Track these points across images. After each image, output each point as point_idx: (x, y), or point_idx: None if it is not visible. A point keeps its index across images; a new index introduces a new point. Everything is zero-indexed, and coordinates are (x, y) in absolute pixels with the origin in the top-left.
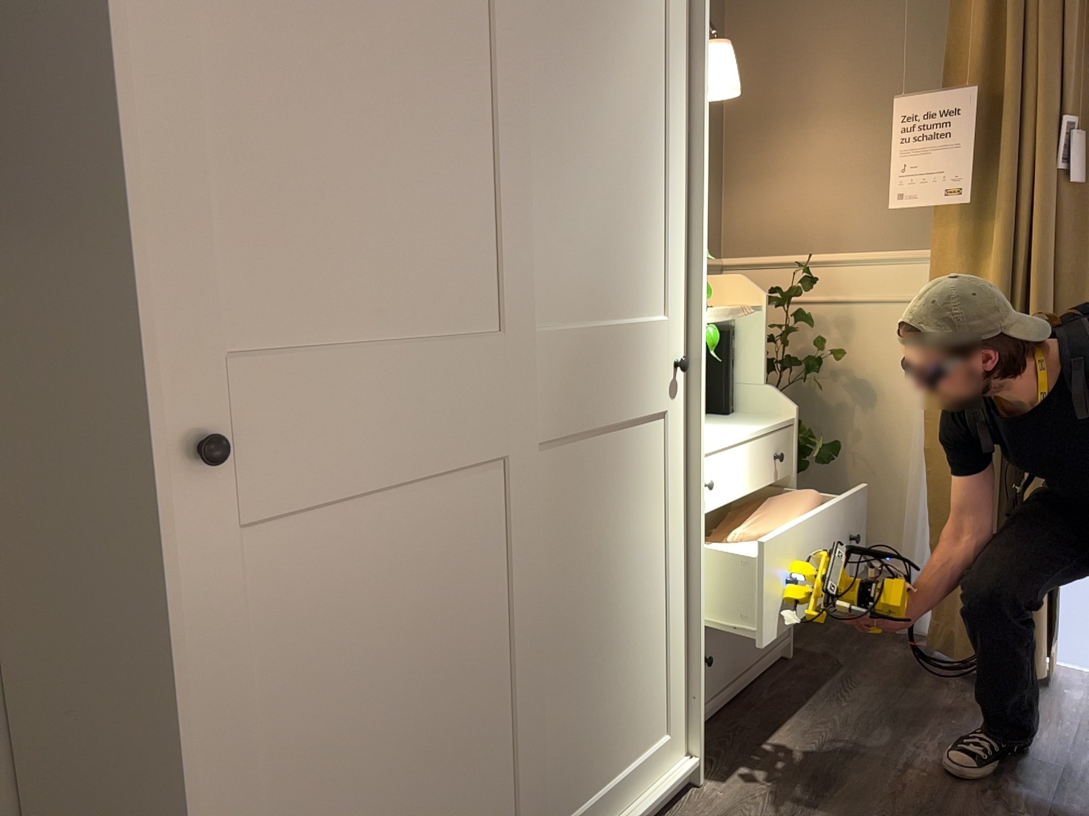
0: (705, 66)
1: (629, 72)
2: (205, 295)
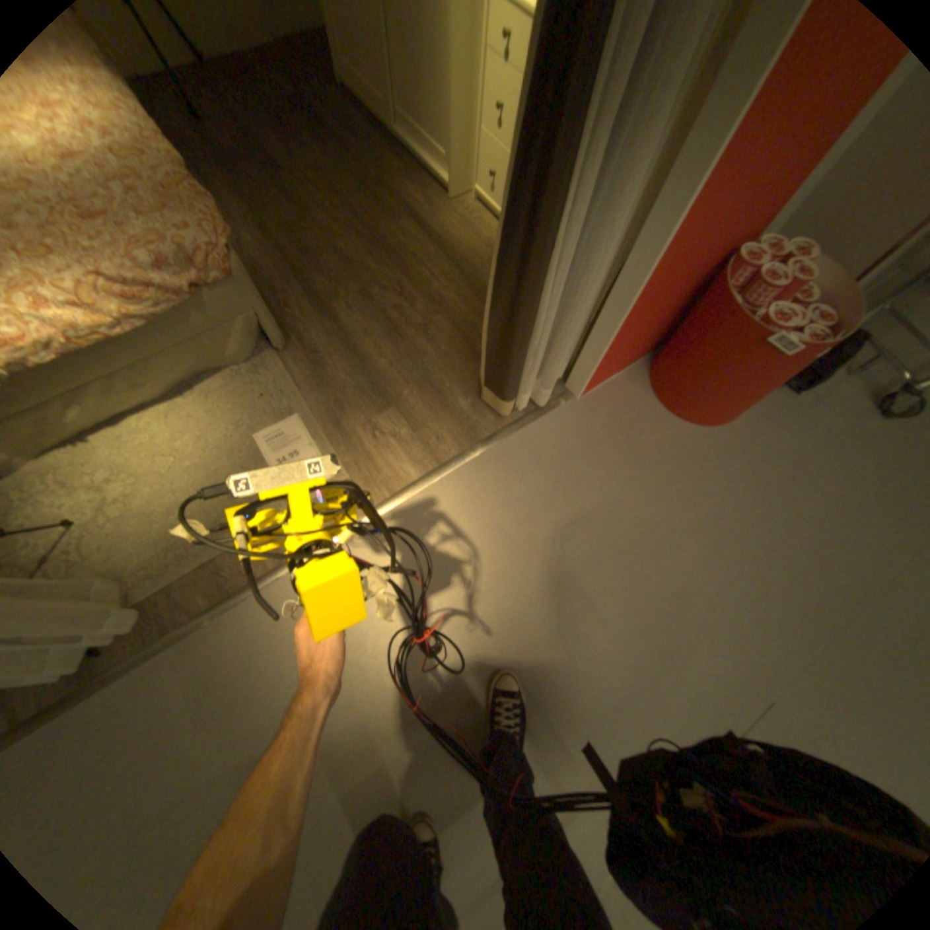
0: None
1: None
2: None
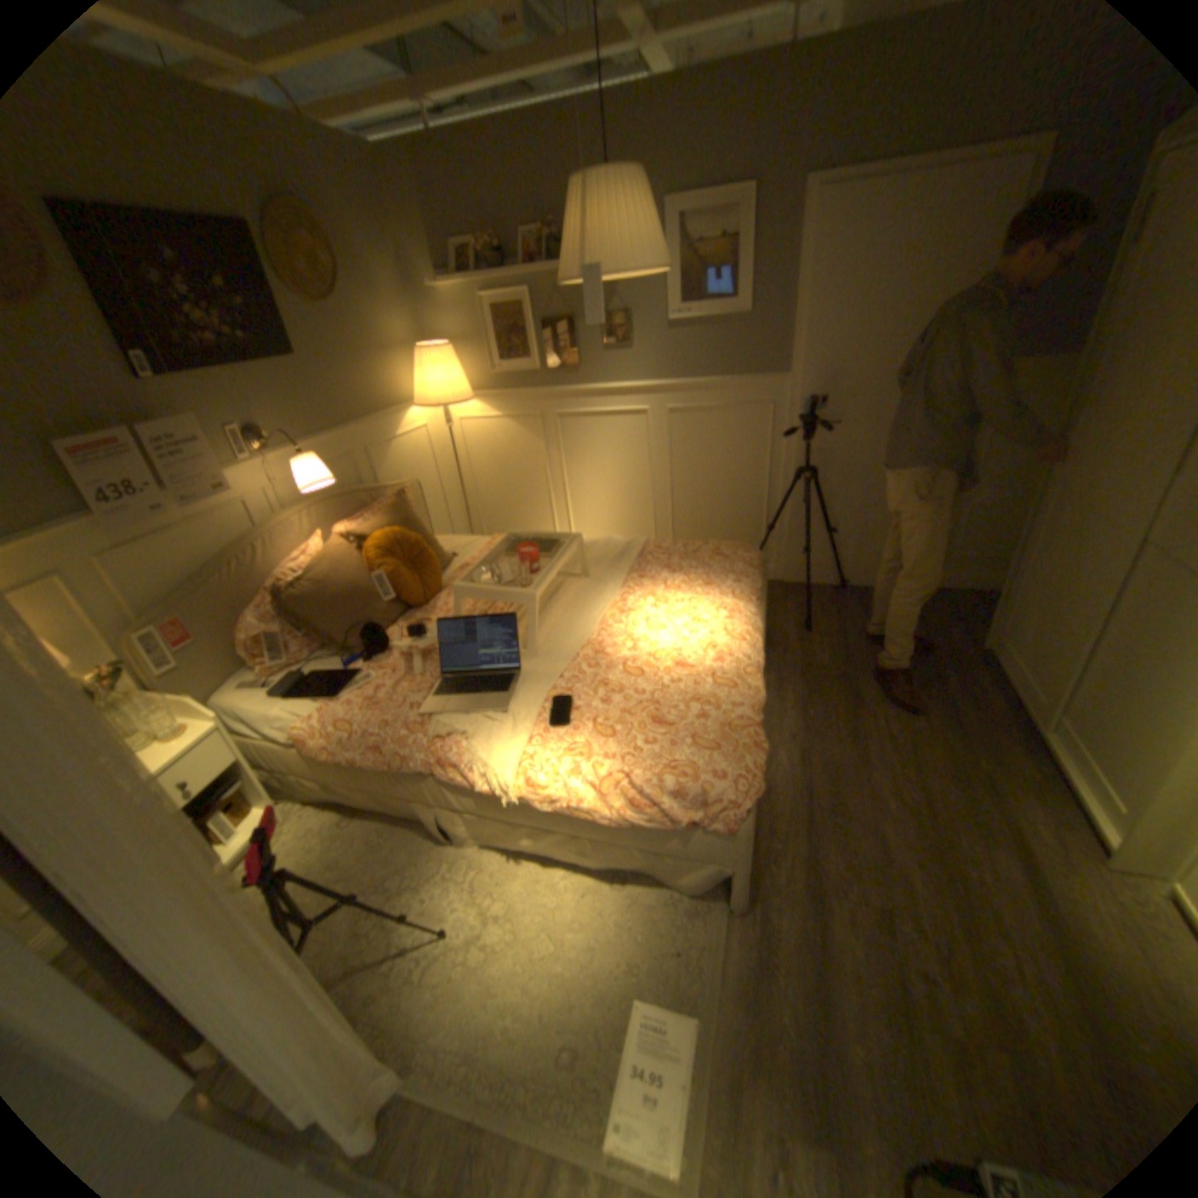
0: None
1: None
2: (1078, 410)
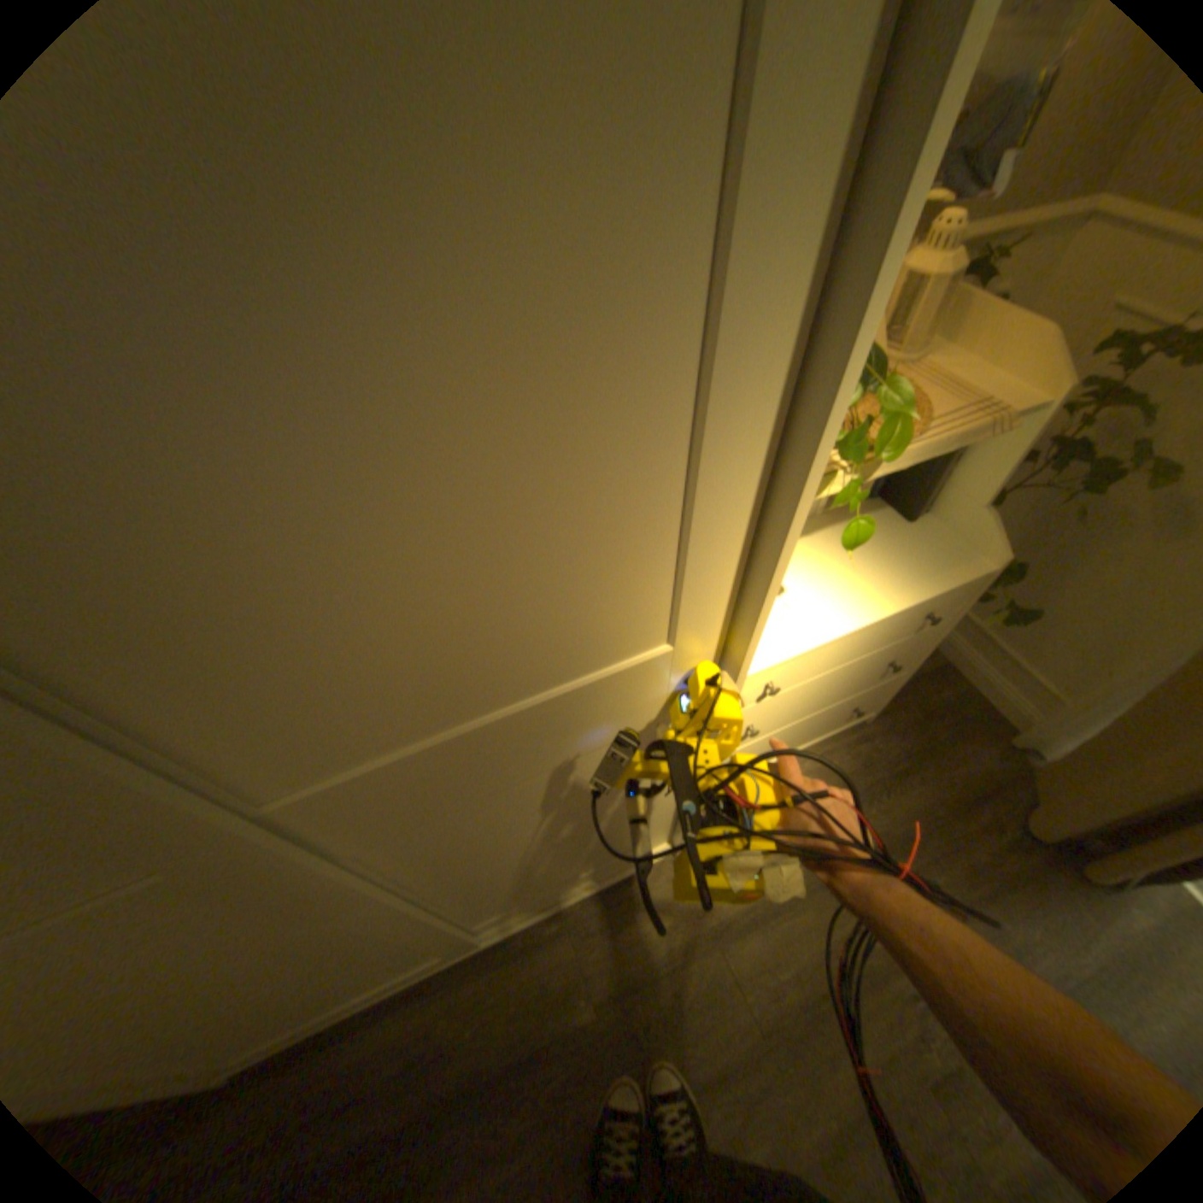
0: None
1: (461, 140)
2: None
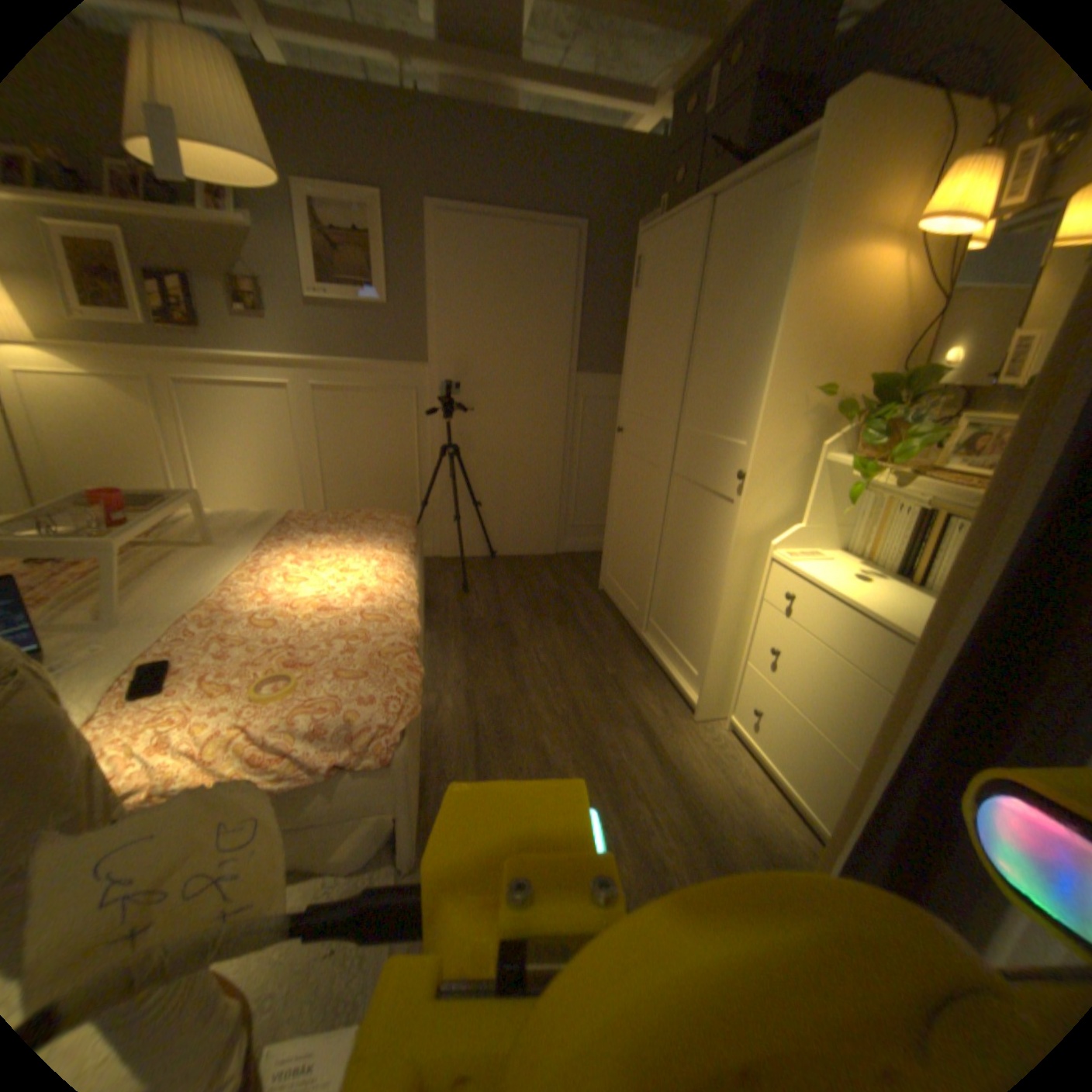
0: (798, 264)
1: (753, 294)
2: (627, 398)
